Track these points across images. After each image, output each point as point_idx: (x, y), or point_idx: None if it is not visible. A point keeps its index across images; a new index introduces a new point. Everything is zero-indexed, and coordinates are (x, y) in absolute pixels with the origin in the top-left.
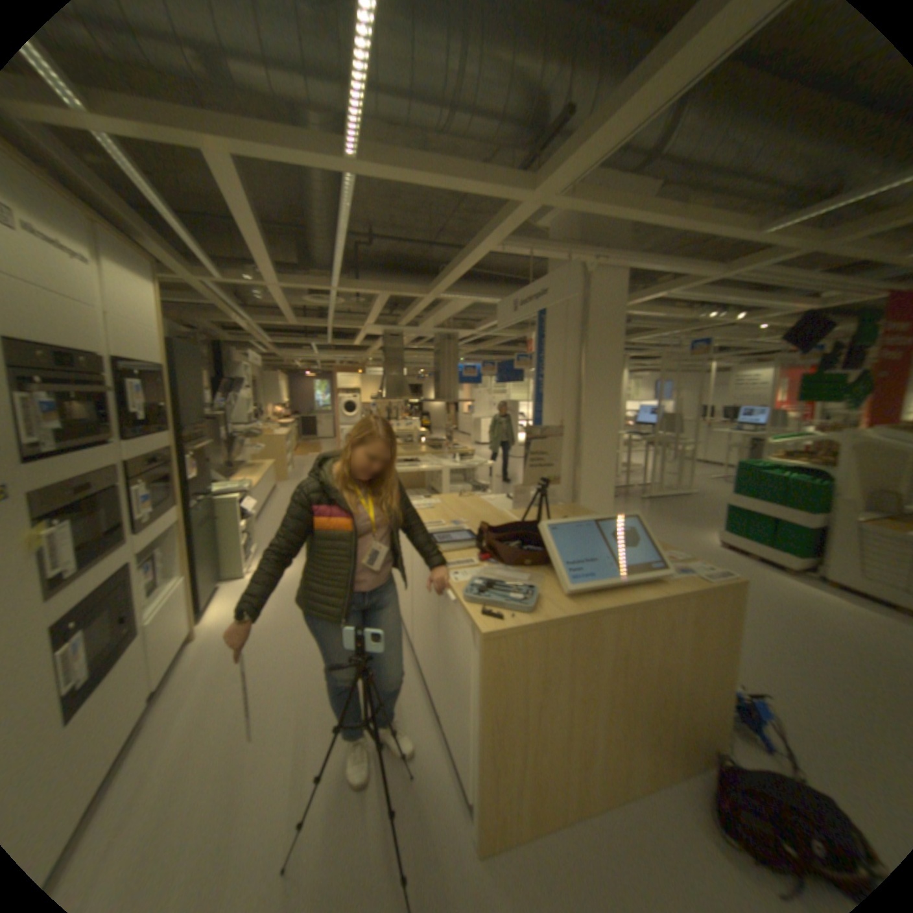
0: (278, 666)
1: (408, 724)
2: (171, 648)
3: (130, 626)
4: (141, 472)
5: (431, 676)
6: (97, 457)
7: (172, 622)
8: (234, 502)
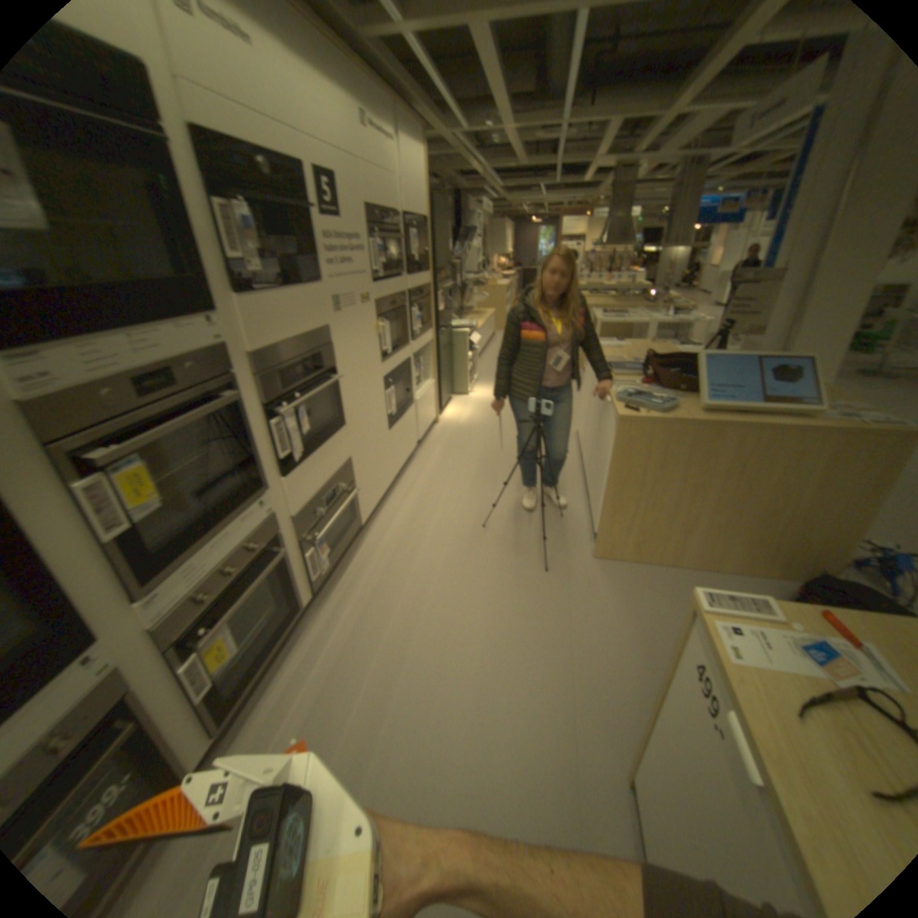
0: (489, 448)
1: (569, 496)
2: (429, 423)
3: (412, 398)
4: (417, 301)
5: (590, 466)
6: (400, 286)
7: (430, 407)
8: (467, 336)
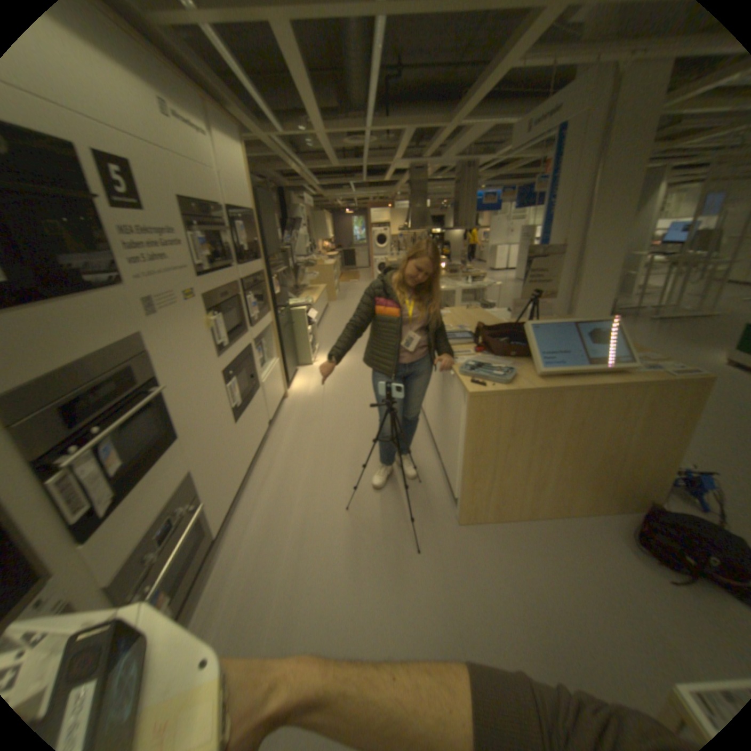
0: (339, 416)
1: (421, 456)
2: (279, 399)
3: (258, 381)
4: (252, 287)
5: (437, 428)
6: (231, 275)
7: (278, 384)
8: (305, 312)
